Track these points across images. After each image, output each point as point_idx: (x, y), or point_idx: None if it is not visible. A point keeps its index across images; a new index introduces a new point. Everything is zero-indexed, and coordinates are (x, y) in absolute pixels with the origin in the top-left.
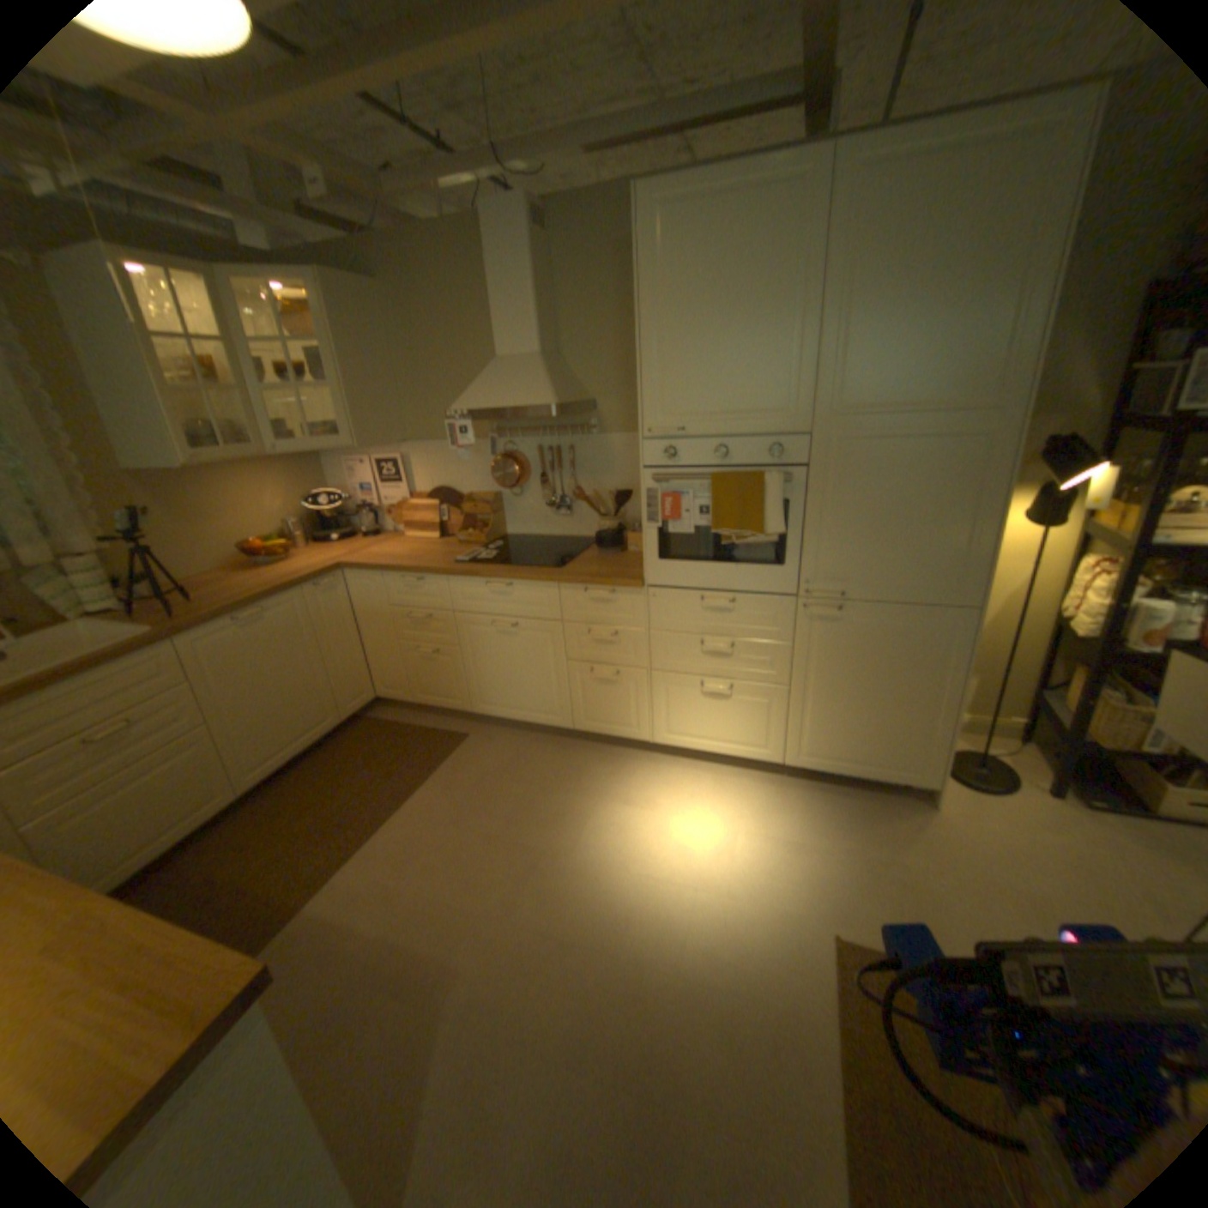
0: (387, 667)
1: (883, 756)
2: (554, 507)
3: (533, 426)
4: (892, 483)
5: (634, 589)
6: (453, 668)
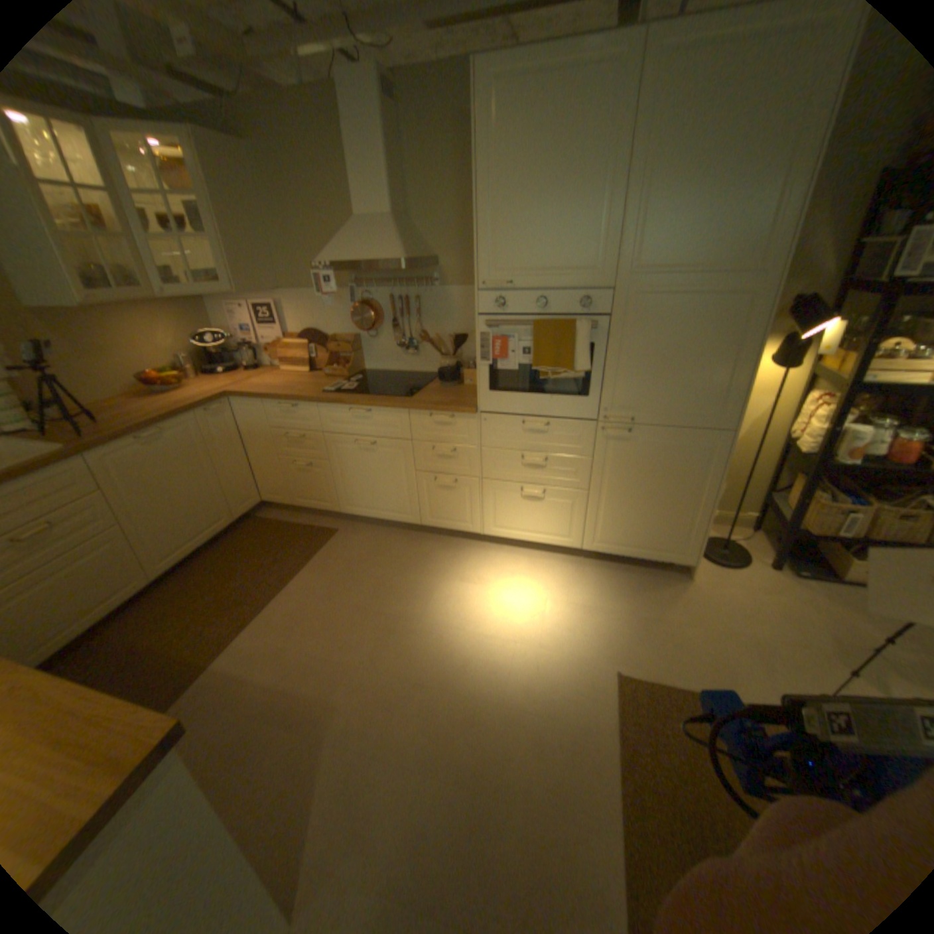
0: (270, 476)
1: (655, 541)
2: (404, 347)
3: (385, 278)
4: (676, 330)
5: (469, 414)
6: (324, 477)
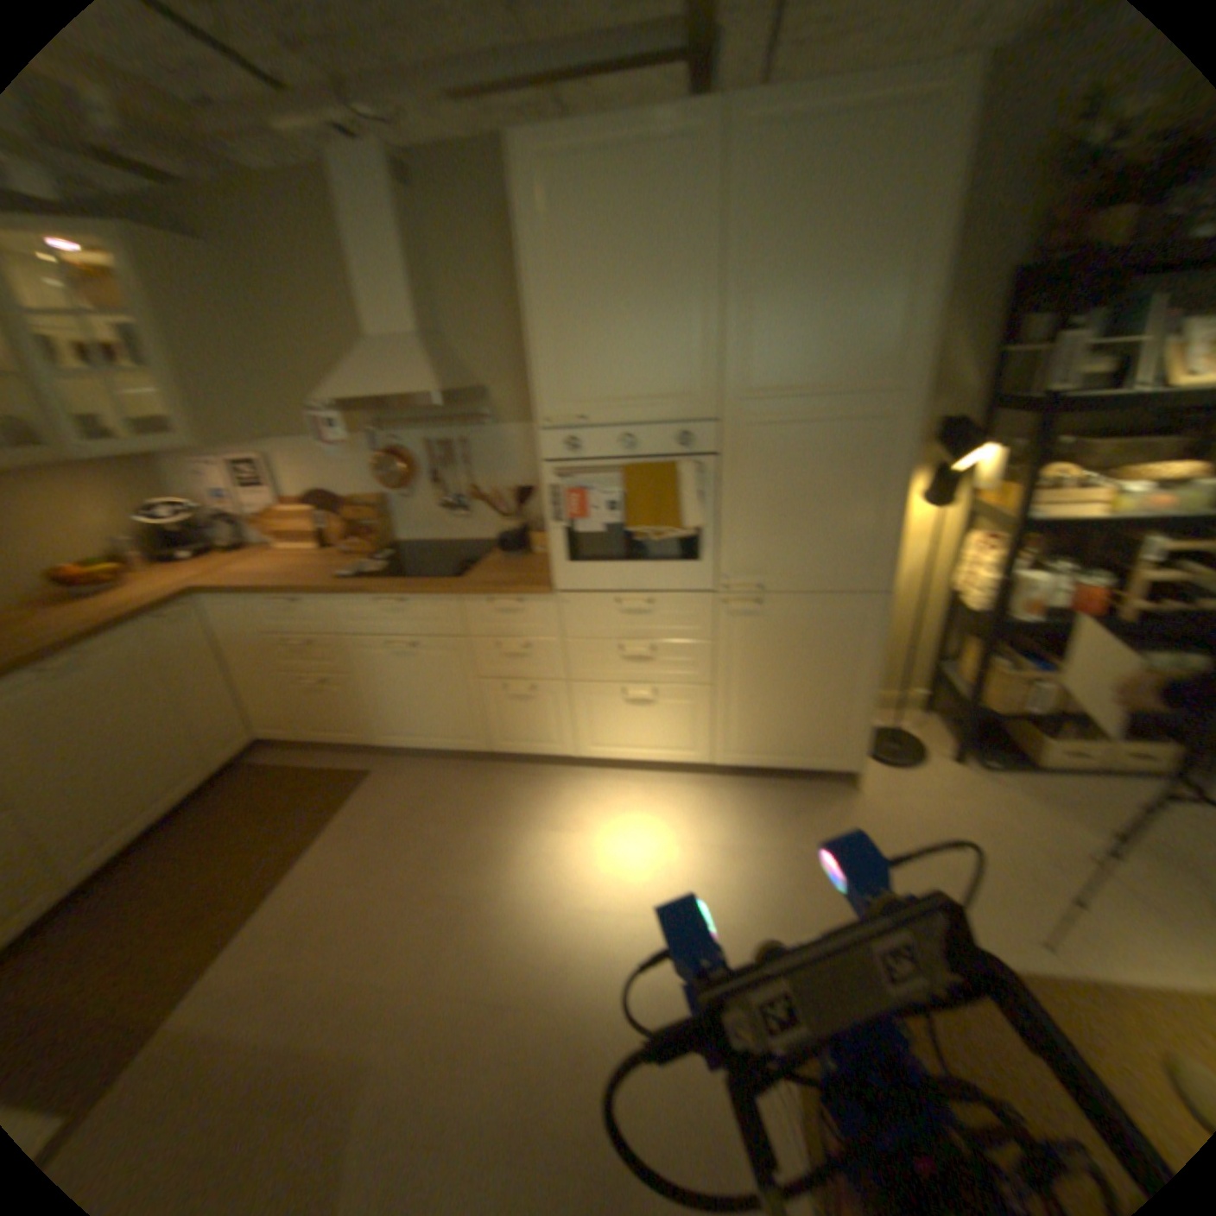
0: (256, 704)
1: (803, 744)
2: (444, 506)
3: (411, 416)
4: (799, 469)
5: (540, 594)
6: (338, 697)
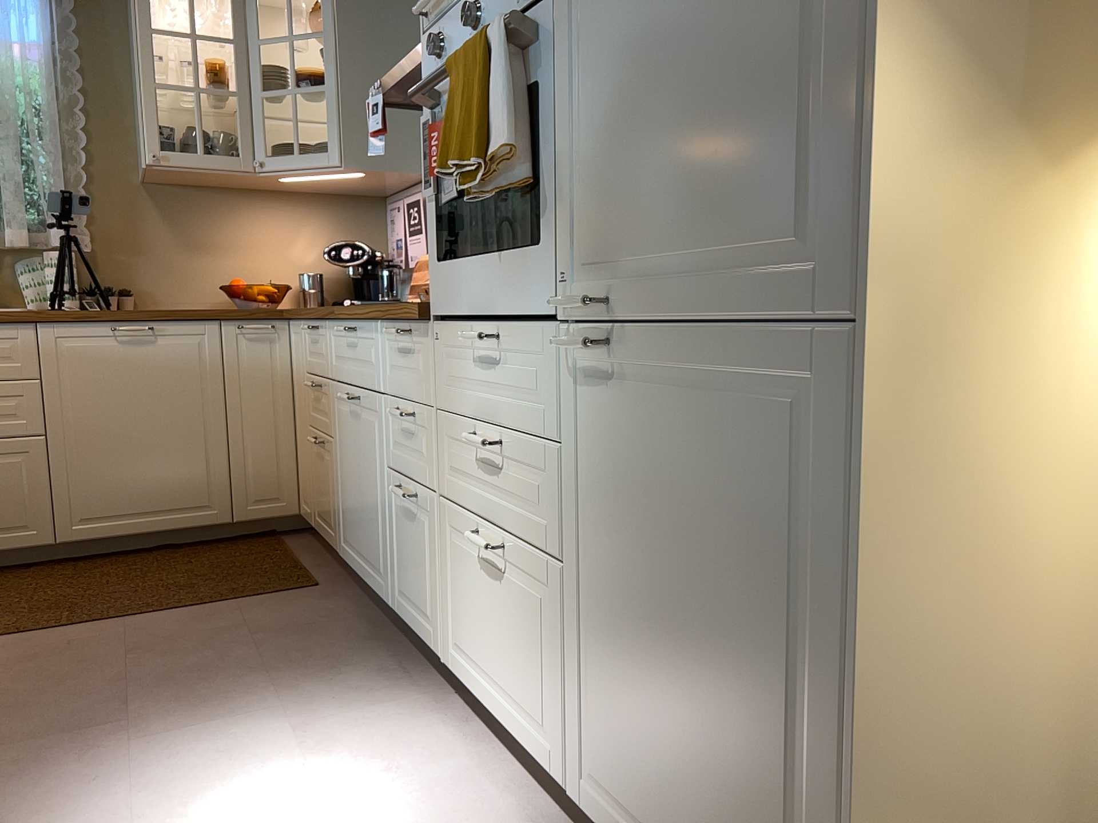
0: (304, 465)
1: None
2: None
3: None
4: None
5: (417, 320)
6: (330, 471)
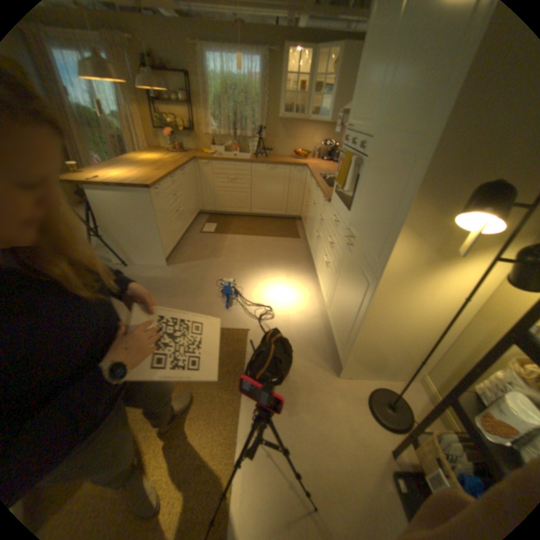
0: (303, 206)
1: (339, 333)
2: None
3: None
4: (380, 178)
5: (327, 201)
6: (307, 214)
